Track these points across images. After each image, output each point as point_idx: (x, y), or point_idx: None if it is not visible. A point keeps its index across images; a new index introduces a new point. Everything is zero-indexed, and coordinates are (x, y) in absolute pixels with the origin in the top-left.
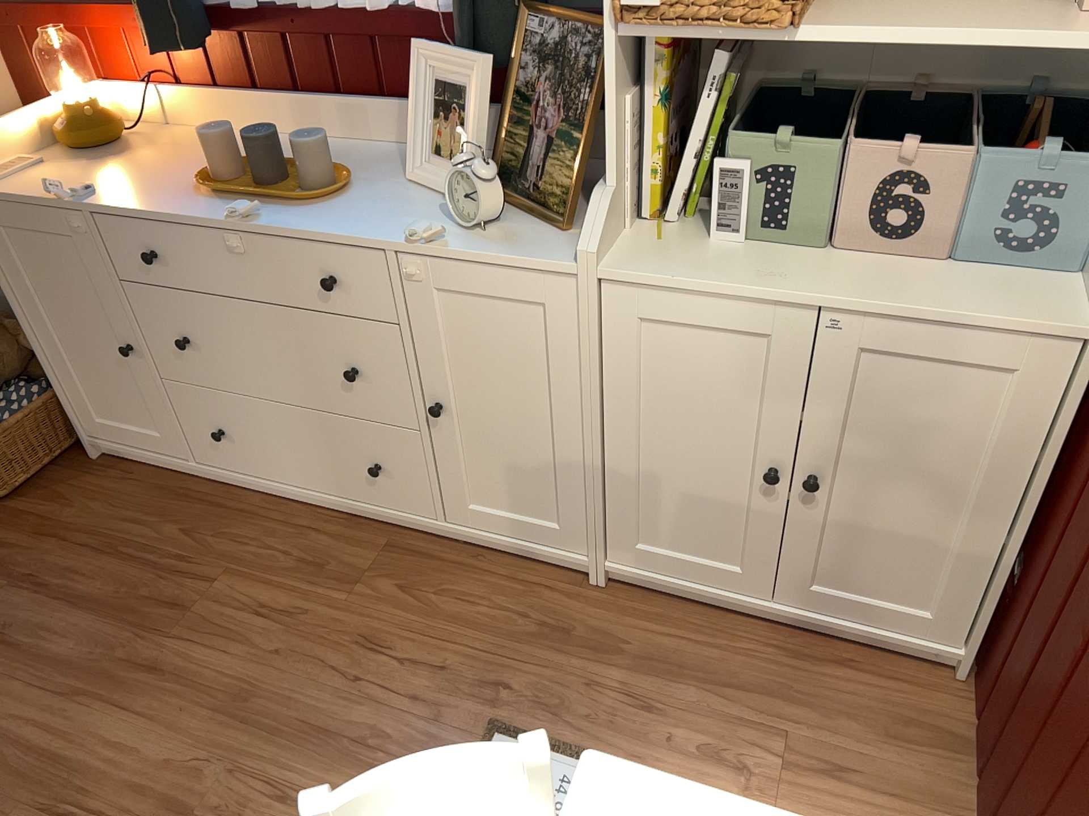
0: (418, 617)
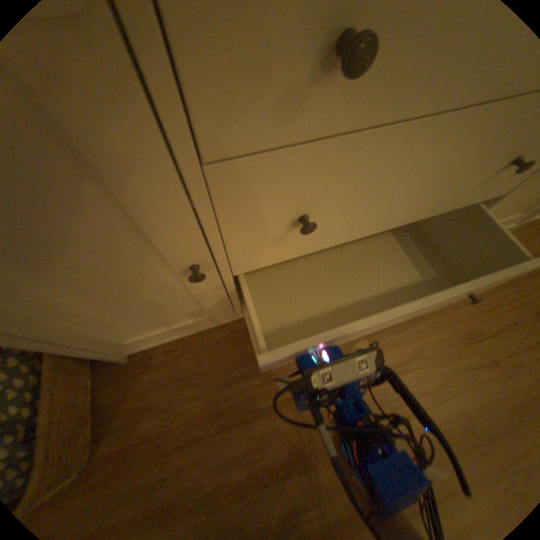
0: (471, 310)
